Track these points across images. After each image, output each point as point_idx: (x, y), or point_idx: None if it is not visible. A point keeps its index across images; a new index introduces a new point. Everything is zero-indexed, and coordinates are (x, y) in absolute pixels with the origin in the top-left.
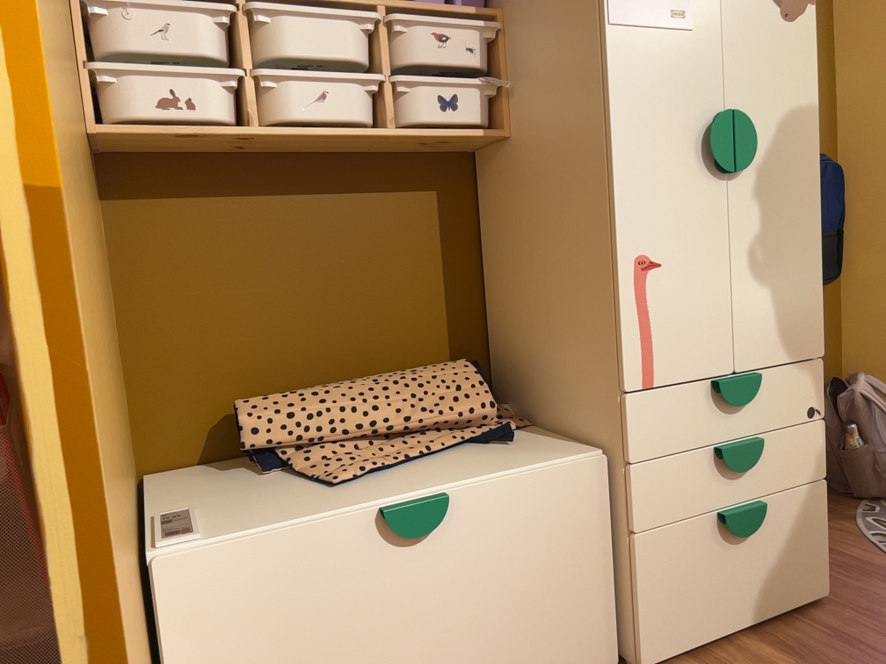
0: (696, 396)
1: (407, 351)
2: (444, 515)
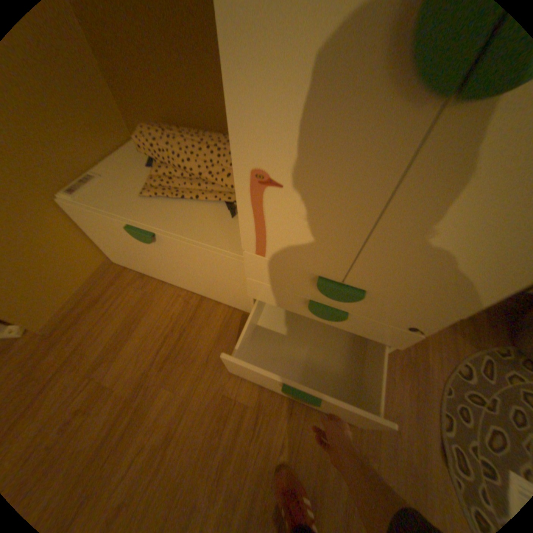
0: (301, 275)
1: None
2: (151, 240)
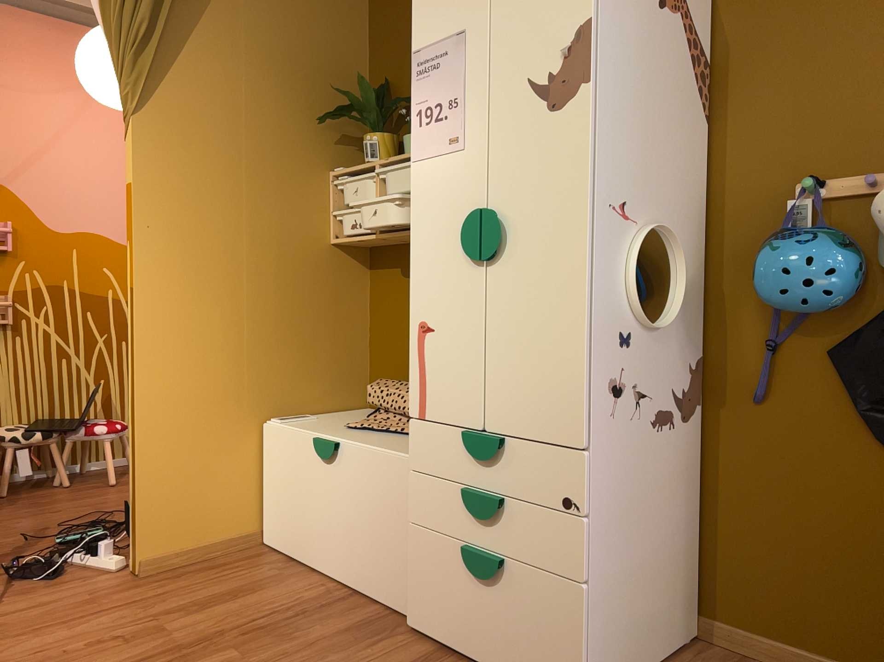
0: (454, 439)
1: None
2: (330, 451)
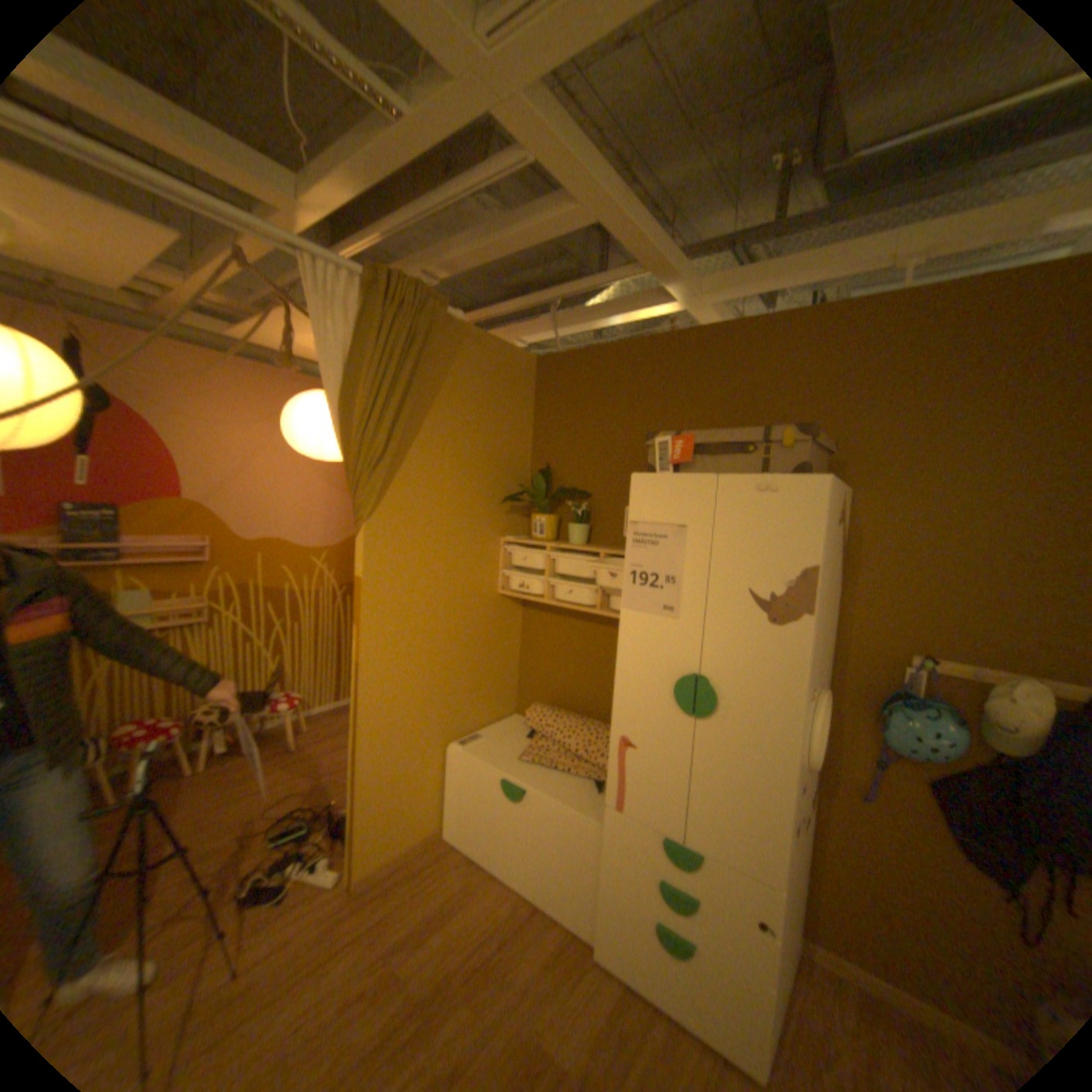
0: (651, 838)
1: None
2: (520, 798)
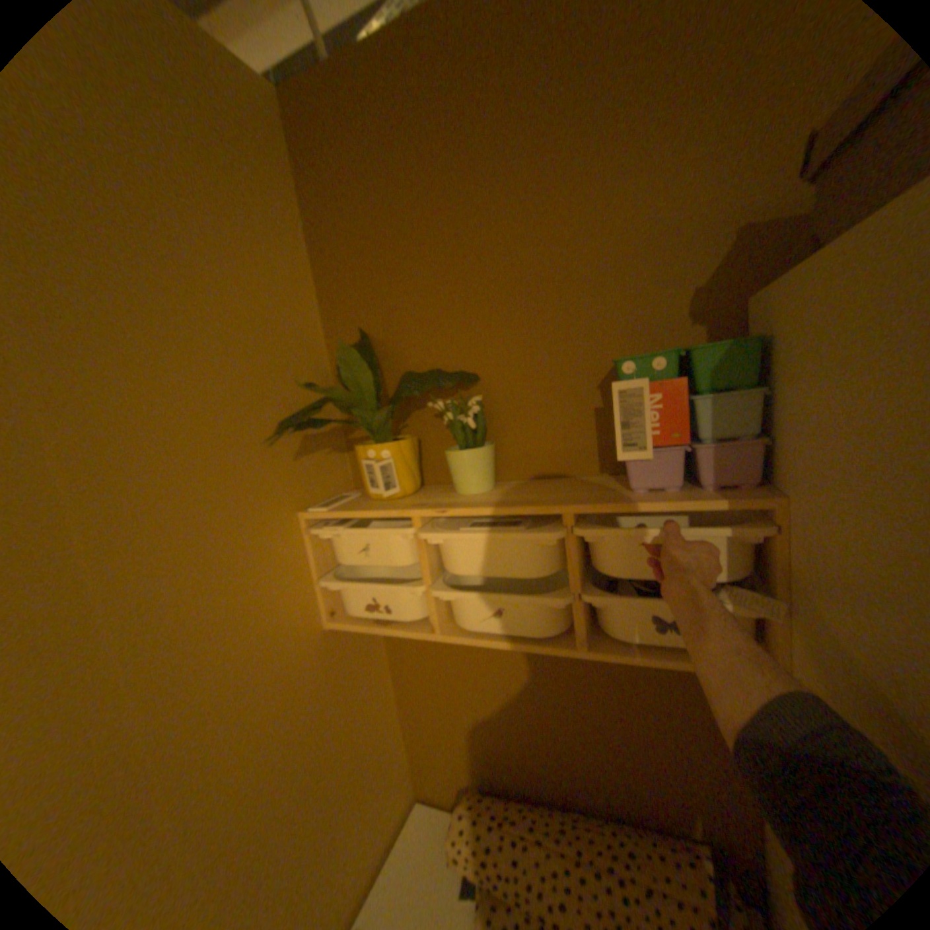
0: None
1: (640, 800)
2: None
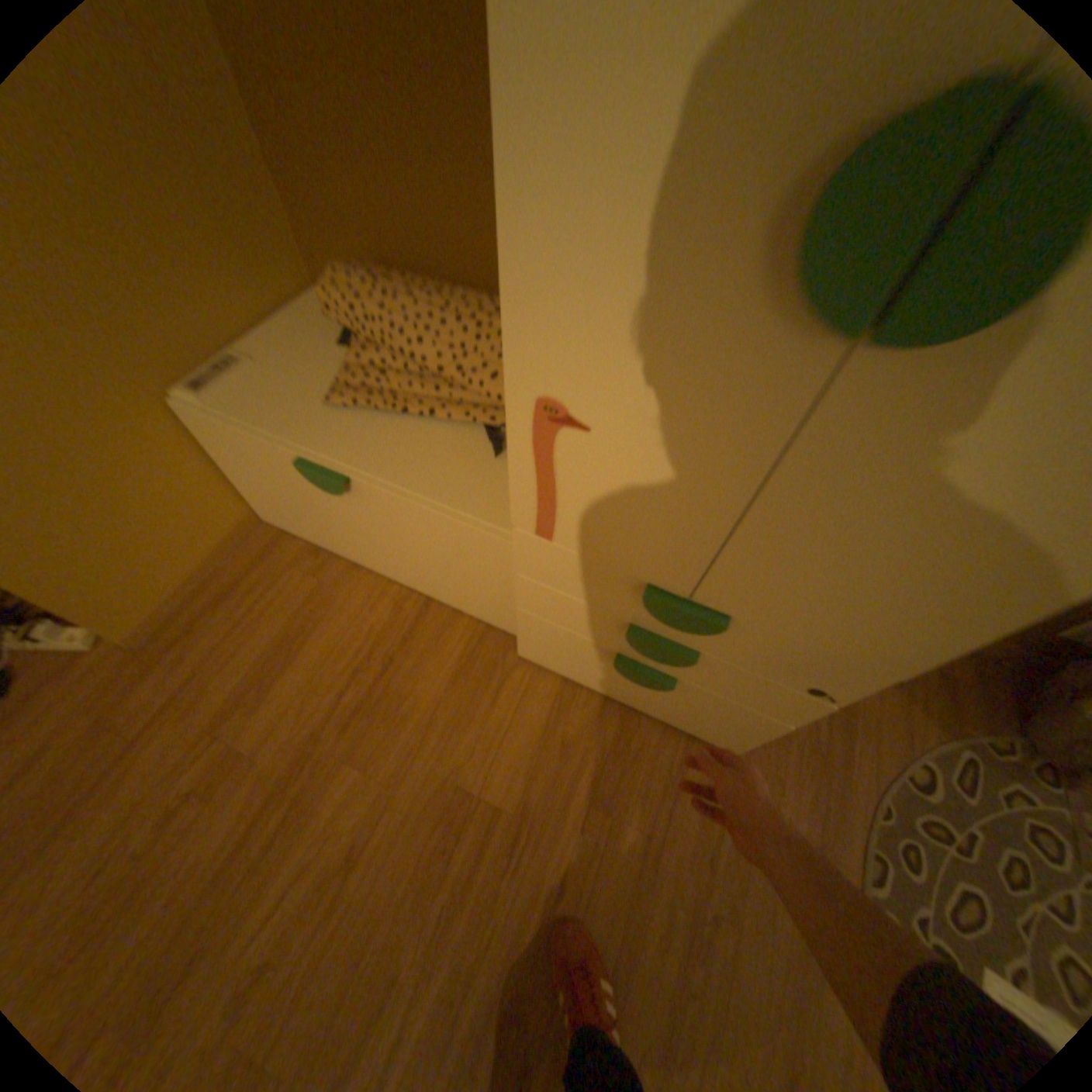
0: (615, 578)
1: None
2: (342, 491)
